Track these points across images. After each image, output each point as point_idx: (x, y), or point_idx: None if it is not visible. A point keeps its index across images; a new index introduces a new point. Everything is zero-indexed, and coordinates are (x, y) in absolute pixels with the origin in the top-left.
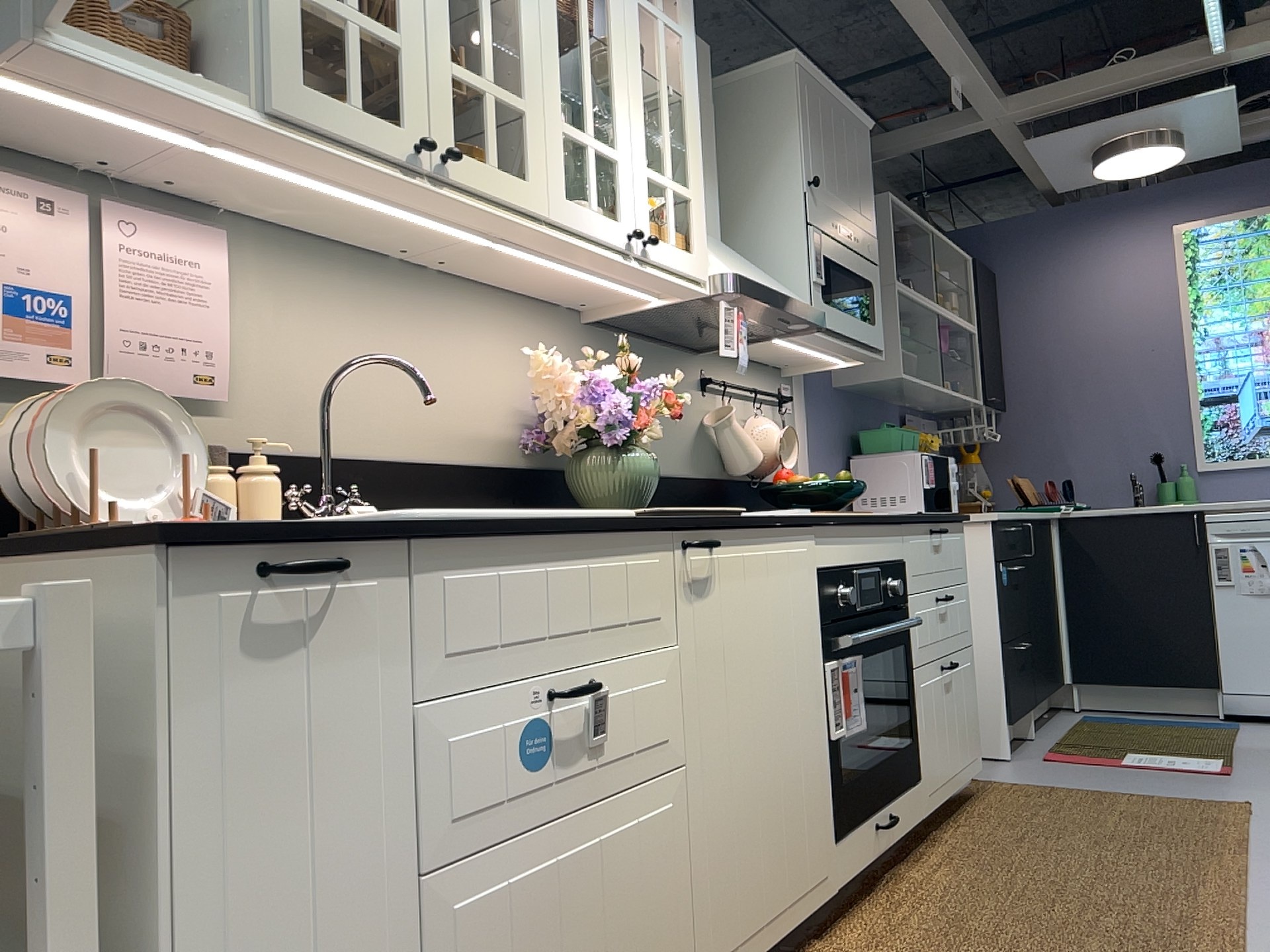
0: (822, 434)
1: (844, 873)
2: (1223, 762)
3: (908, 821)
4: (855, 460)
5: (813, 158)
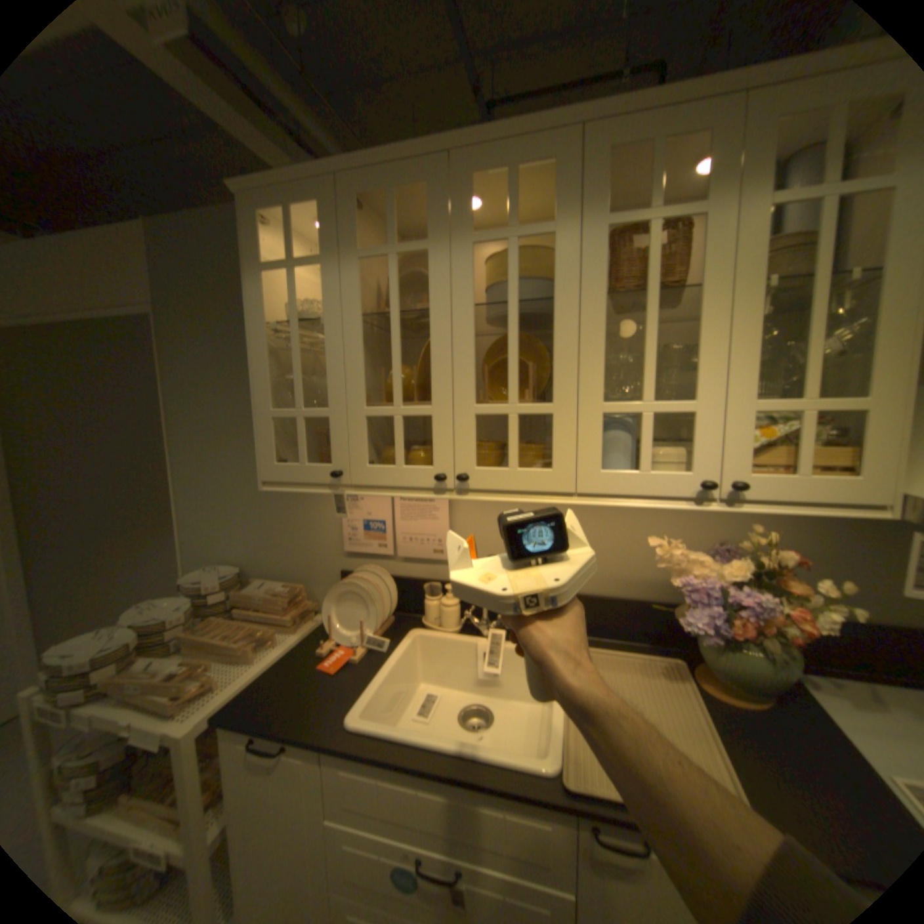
0: None
1: None
2: None
3: None
4: None
5: None
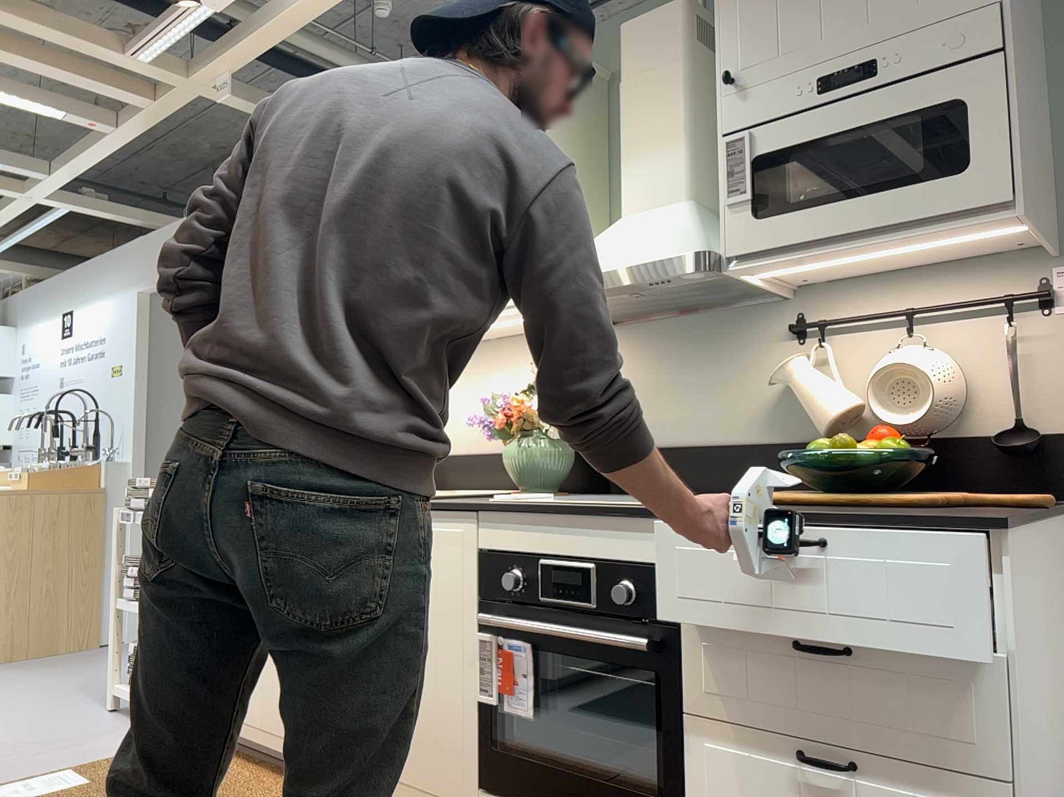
0: None
1: None
2: None
3: None
4: None
5: (739, 41)
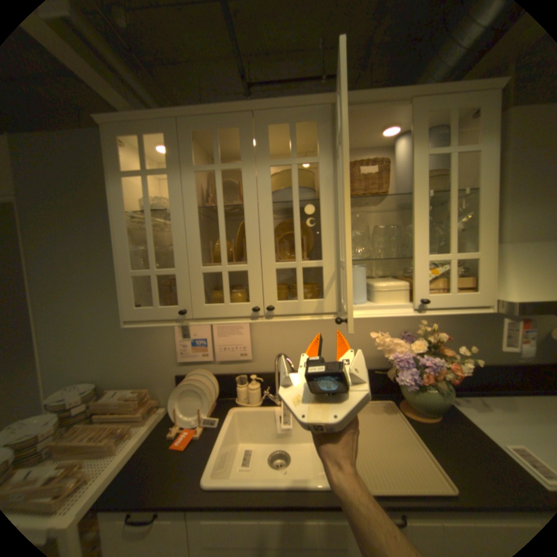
0: None
1: None
2: None
3: None
4: None
5: None
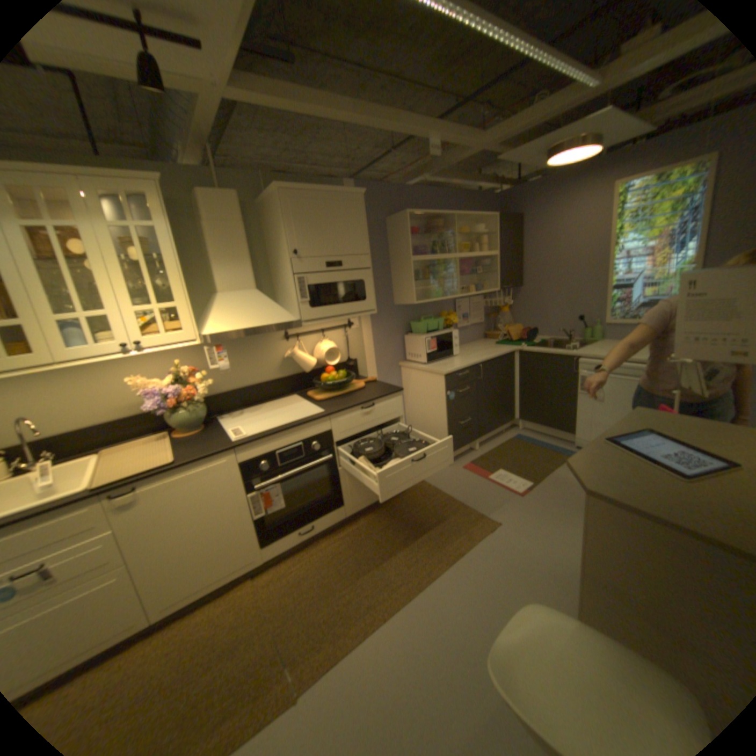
0: (381, 331)
1: (268, 557)
2: (529, 488)
3: (328, 524)
4: (408, 334)
5: (296, 237)
